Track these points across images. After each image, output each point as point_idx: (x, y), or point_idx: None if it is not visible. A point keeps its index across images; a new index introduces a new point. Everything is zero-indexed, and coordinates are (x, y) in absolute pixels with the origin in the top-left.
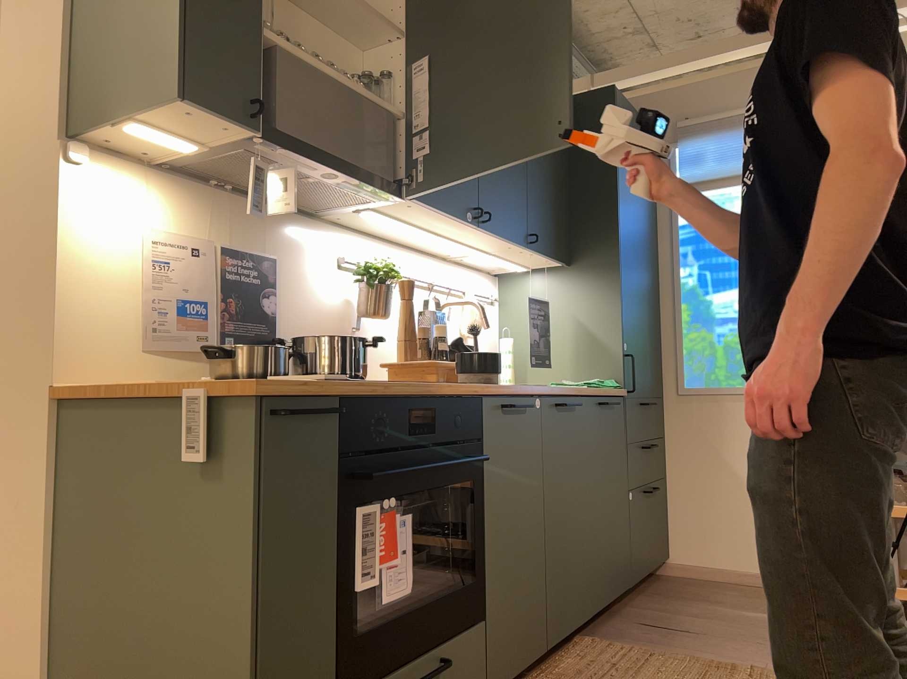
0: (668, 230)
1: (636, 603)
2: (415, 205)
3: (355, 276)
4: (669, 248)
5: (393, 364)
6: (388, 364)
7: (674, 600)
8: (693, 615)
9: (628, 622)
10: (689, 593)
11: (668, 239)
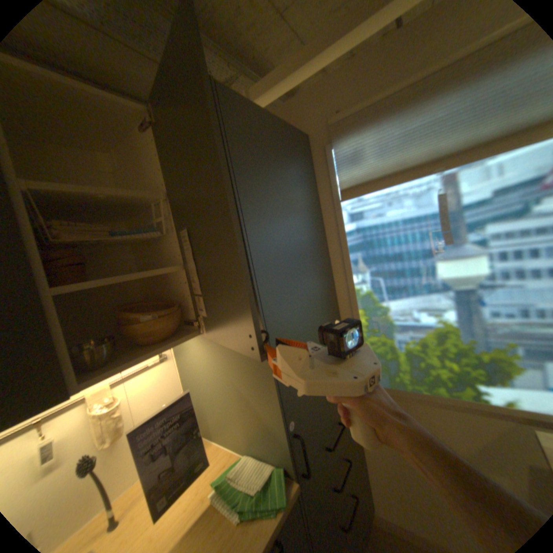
0: (337, 235)
1: None
2: None
3: None
4: (340, 254)
5: None
6: None
7: None
8: None
9: None
10: None
11: (338, 245)
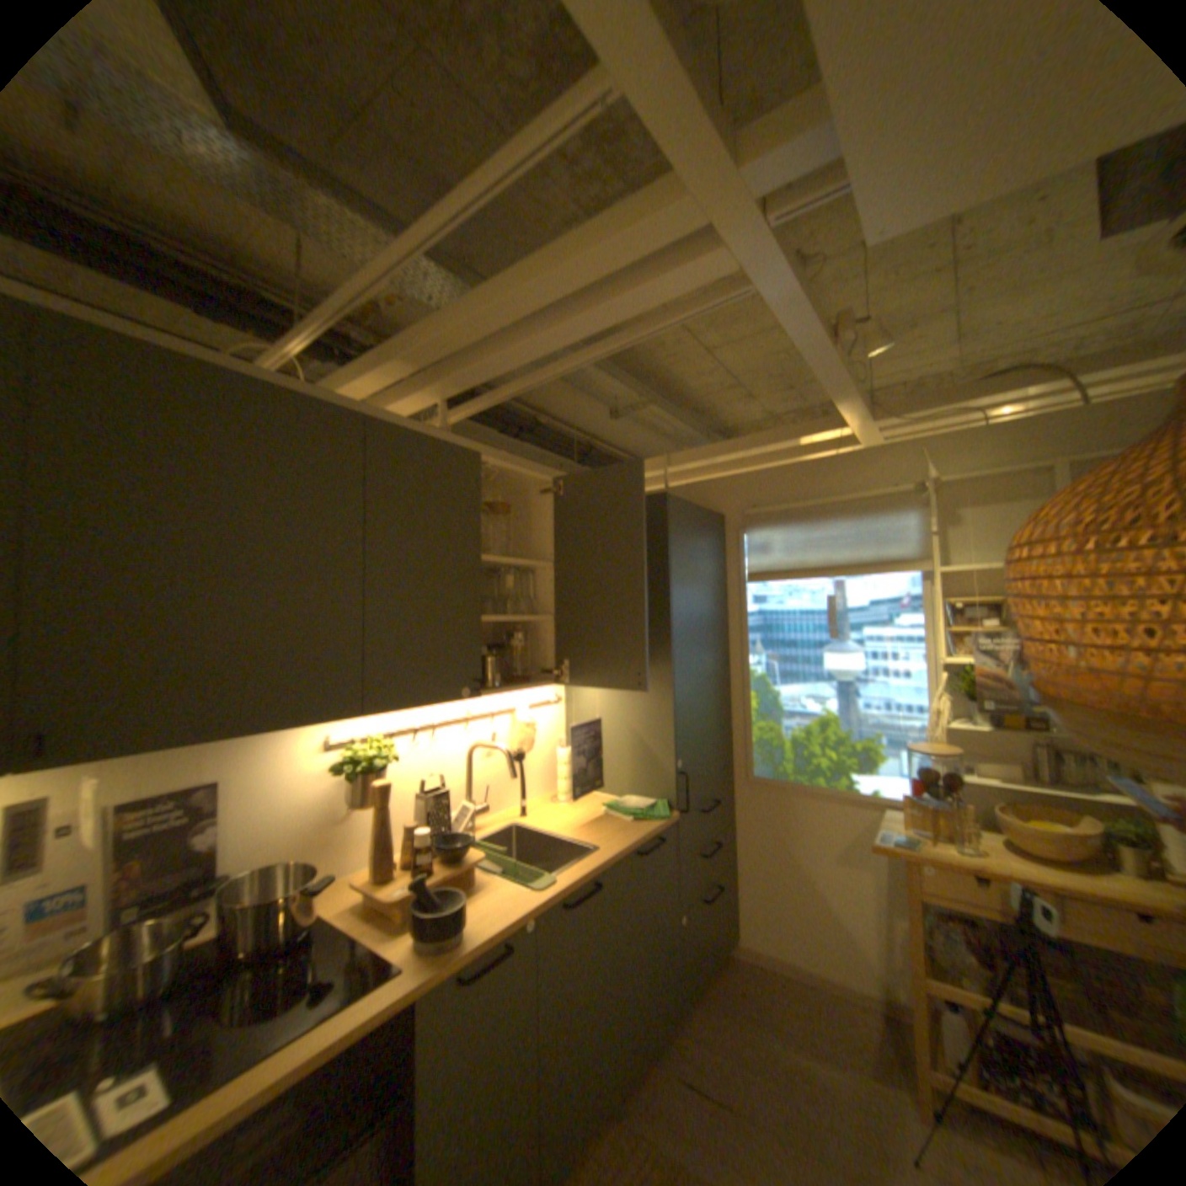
0: (738, 615)
1: (691, 1029)
2: (379, 711)
3: (337, 769)
4: (739, 634)
5: (359, 891)
6: (356, 887)
7: (732, 1023)
8: (743, 1066)
9: (671, 1079)
10: (751, 1006)
11: (738, 625)
